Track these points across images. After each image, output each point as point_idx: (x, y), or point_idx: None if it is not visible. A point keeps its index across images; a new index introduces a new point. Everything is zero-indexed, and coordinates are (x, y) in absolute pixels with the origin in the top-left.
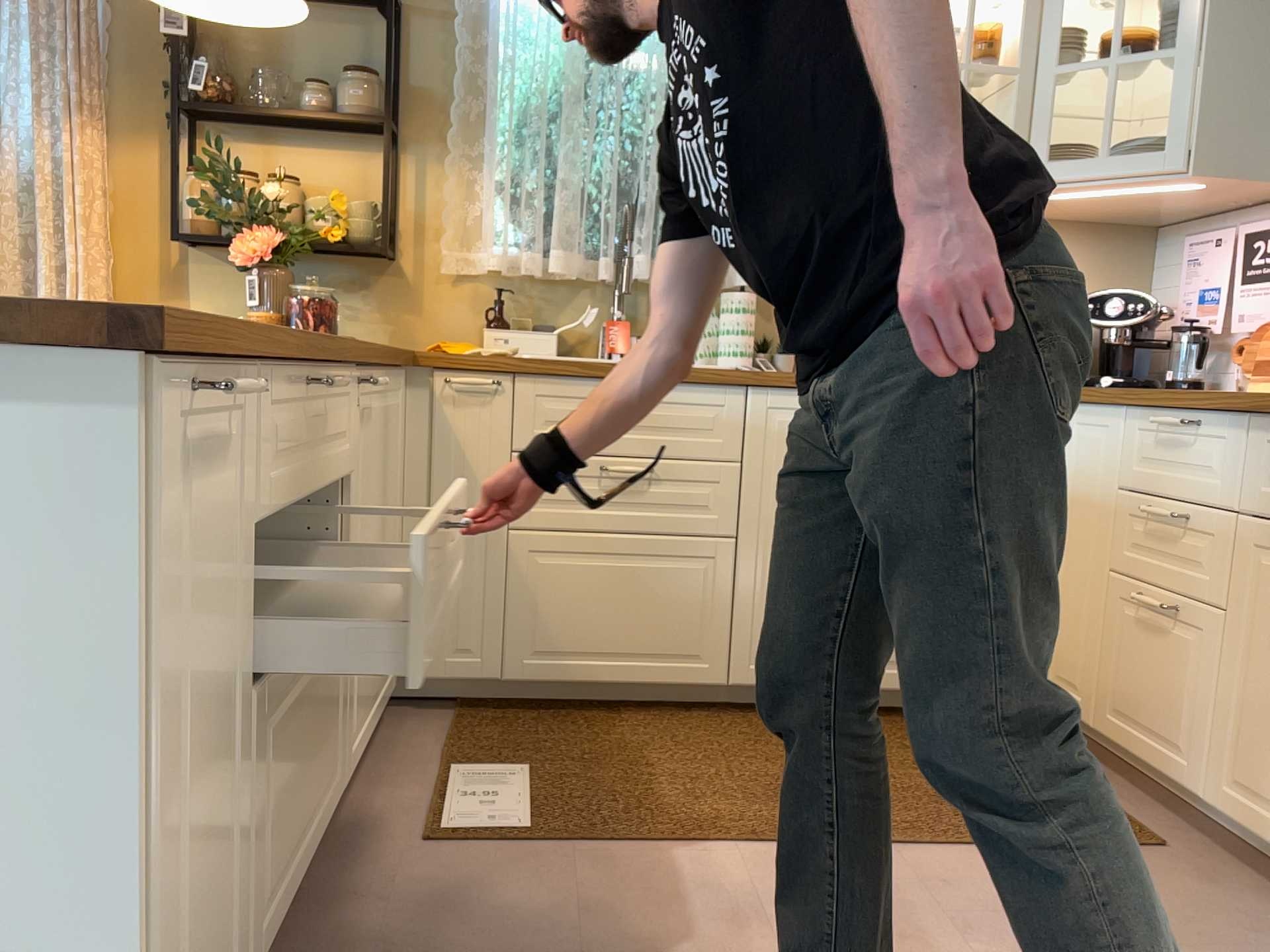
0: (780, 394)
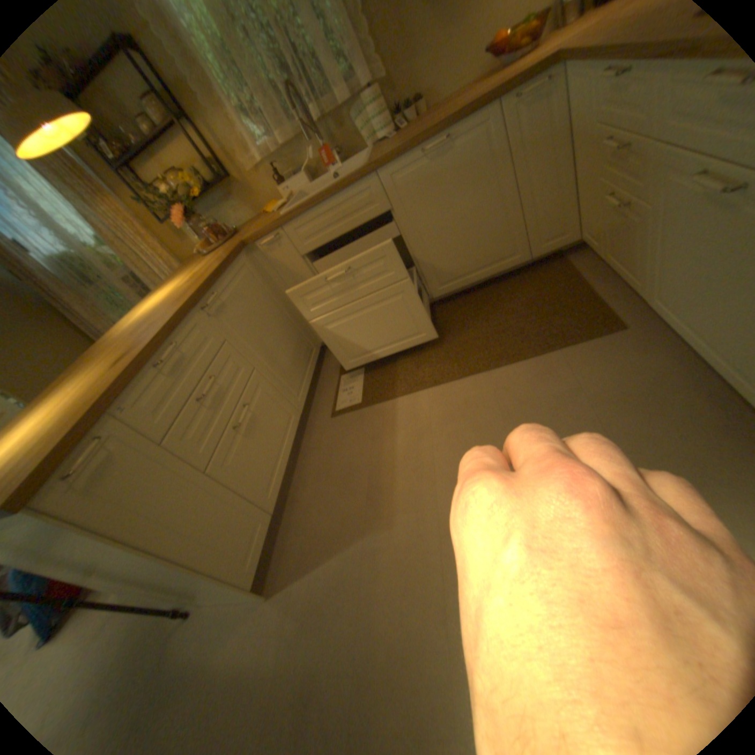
0: (392, 165)
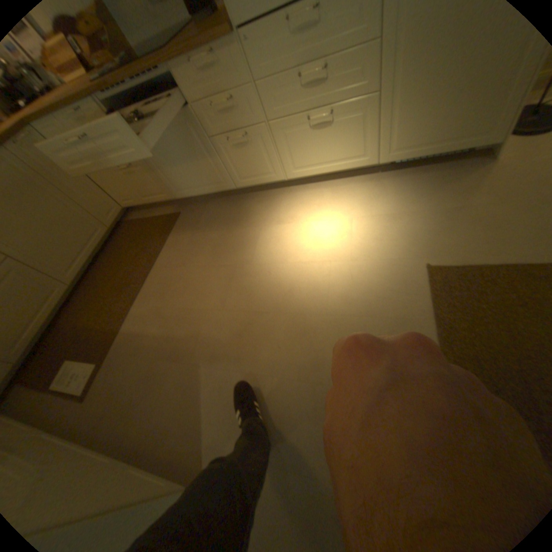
0: None
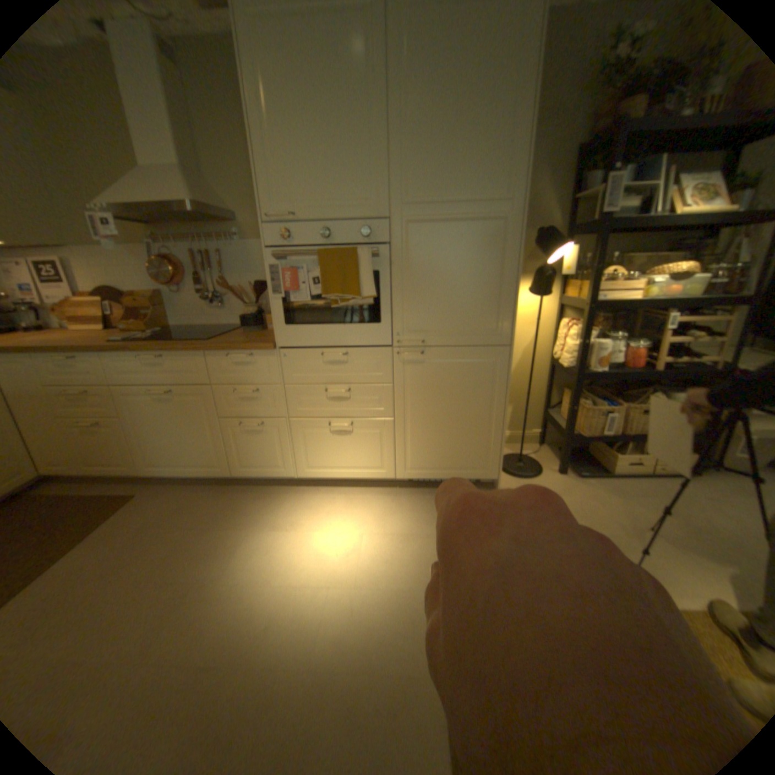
0: None
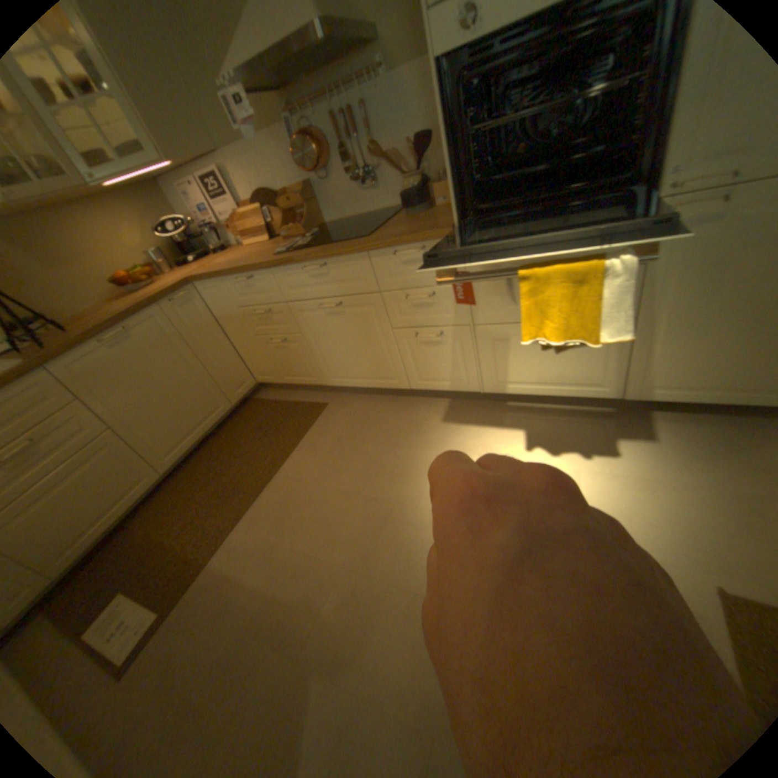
0: (66, 357)
